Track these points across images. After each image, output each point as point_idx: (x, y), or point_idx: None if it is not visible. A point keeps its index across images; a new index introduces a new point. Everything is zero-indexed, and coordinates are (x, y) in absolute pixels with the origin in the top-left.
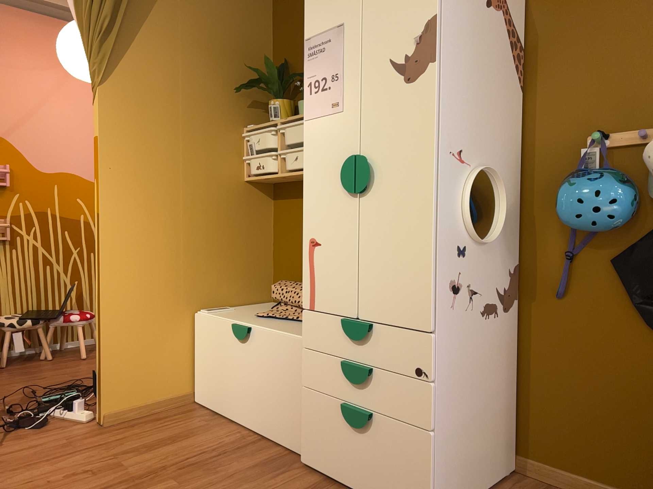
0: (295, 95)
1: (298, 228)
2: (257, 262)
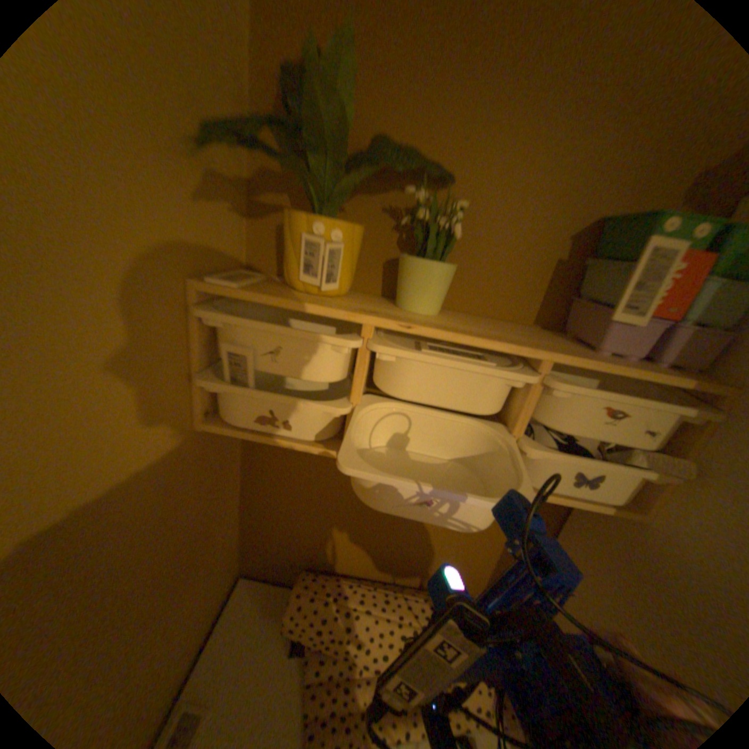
0: (355, 199)
1: (326, 488)
2: (225, 548)
